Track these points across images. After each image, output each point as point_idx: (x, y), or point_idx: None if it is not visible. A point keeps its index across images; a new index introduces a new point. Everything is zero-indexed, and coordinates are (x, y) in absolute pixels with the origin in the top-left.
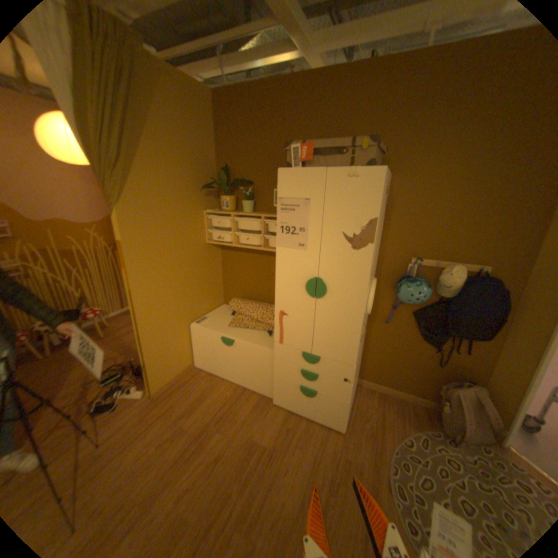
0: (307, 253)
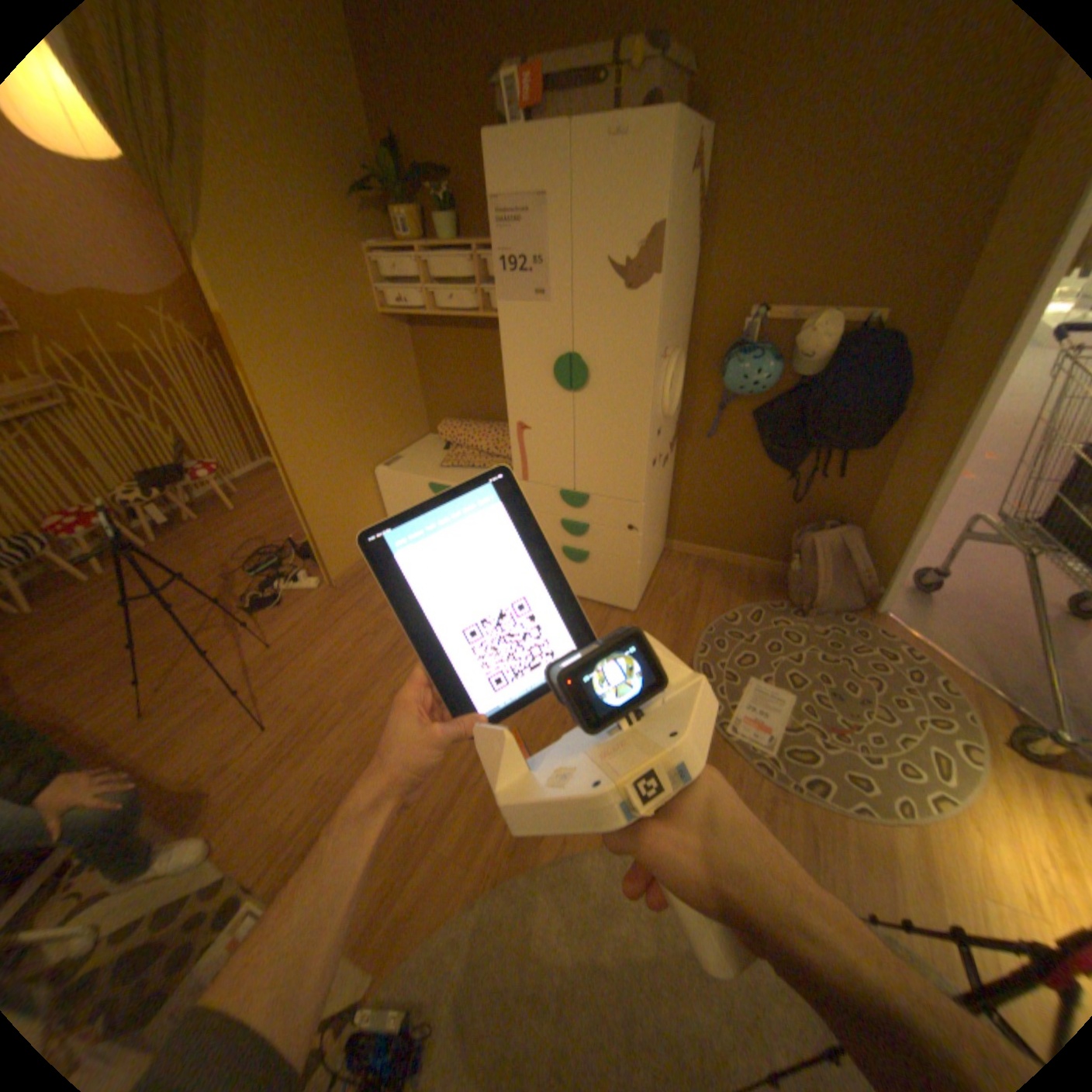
0: (551, 308)
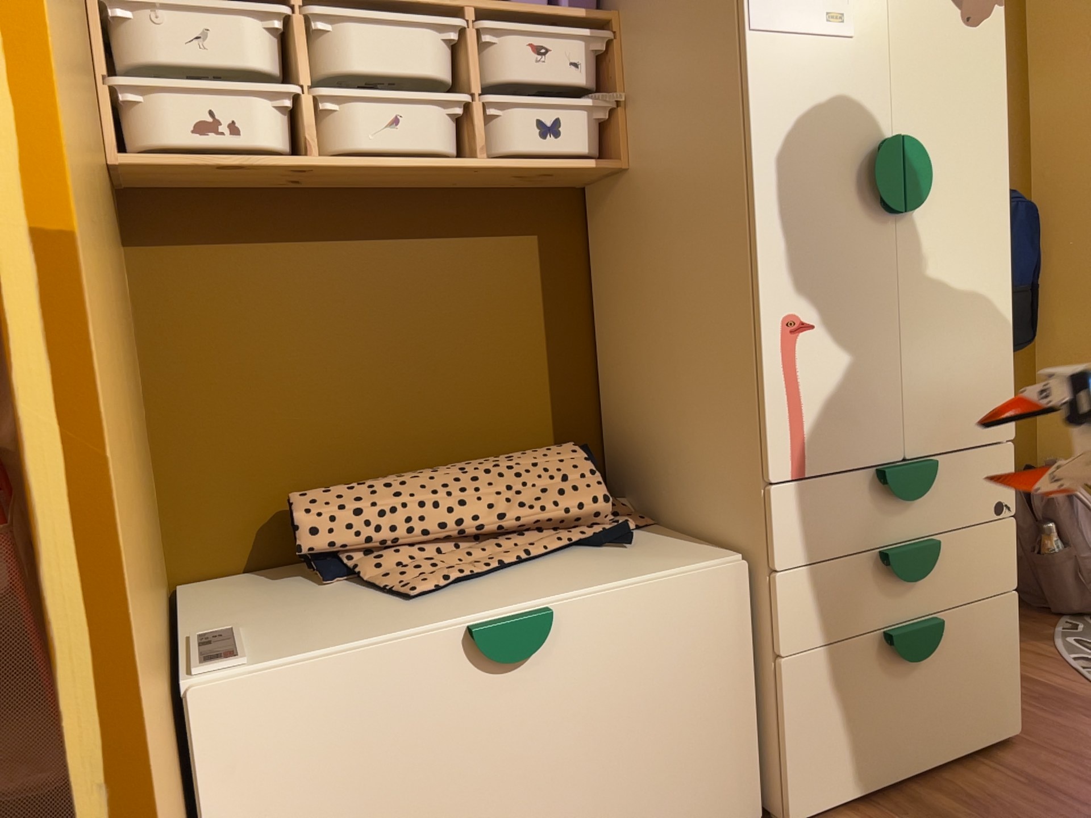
0: (856, 46)
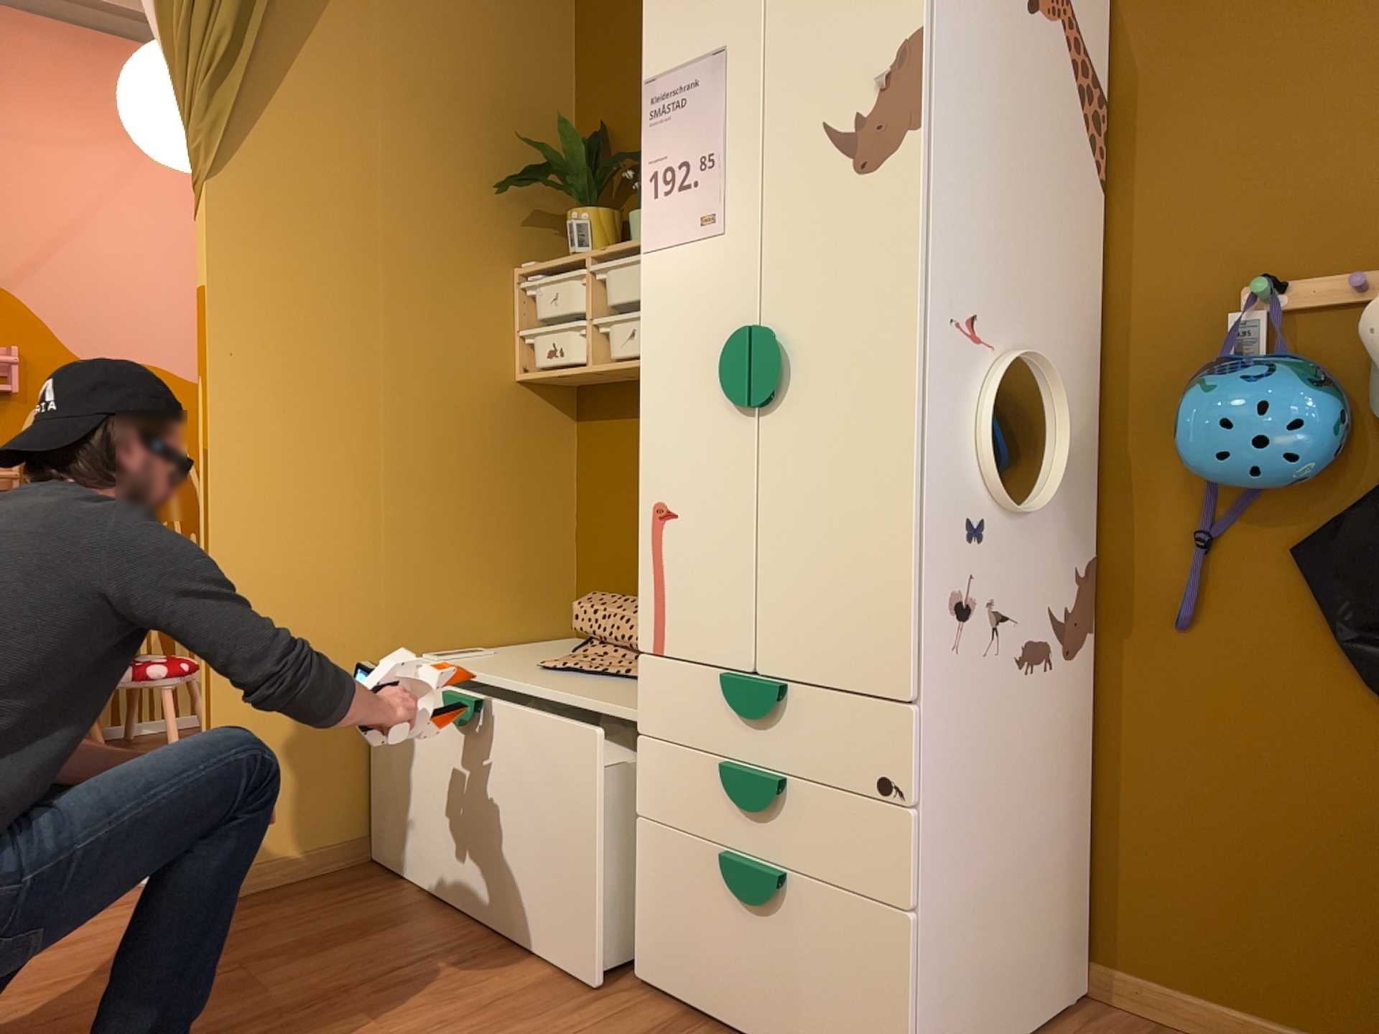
0: (727, 239)
